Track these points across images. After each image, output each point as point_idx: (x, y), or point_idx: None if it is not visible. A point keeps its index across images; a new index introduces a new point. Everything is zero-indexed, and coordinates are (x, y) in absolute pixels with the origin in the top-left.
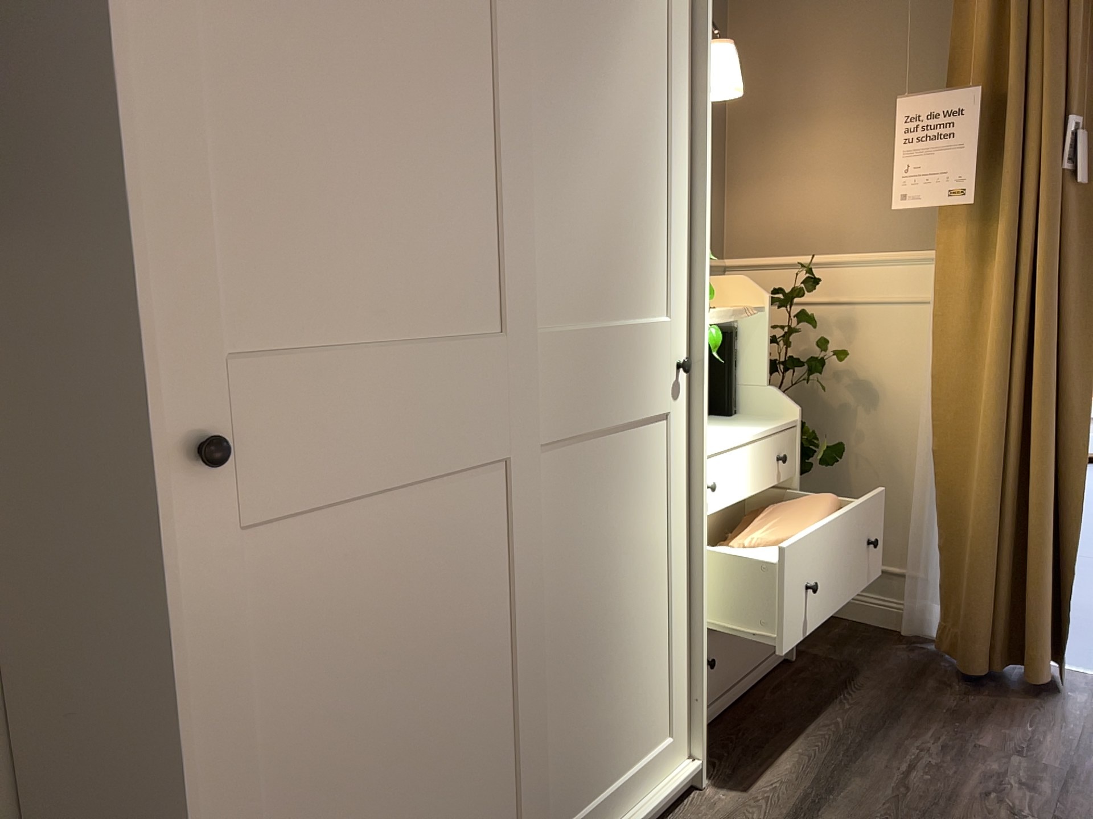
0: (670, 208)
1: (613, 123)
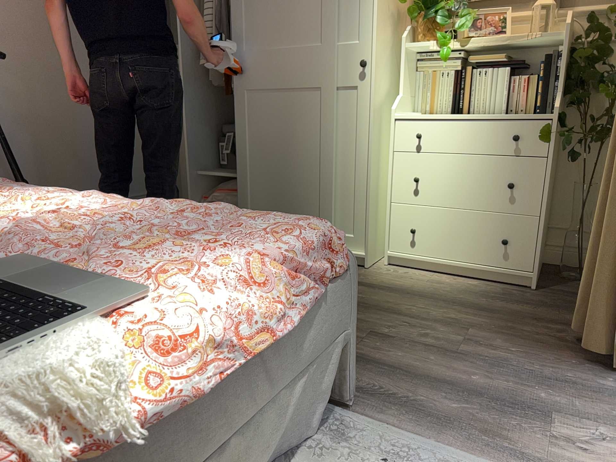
0: None
1: None
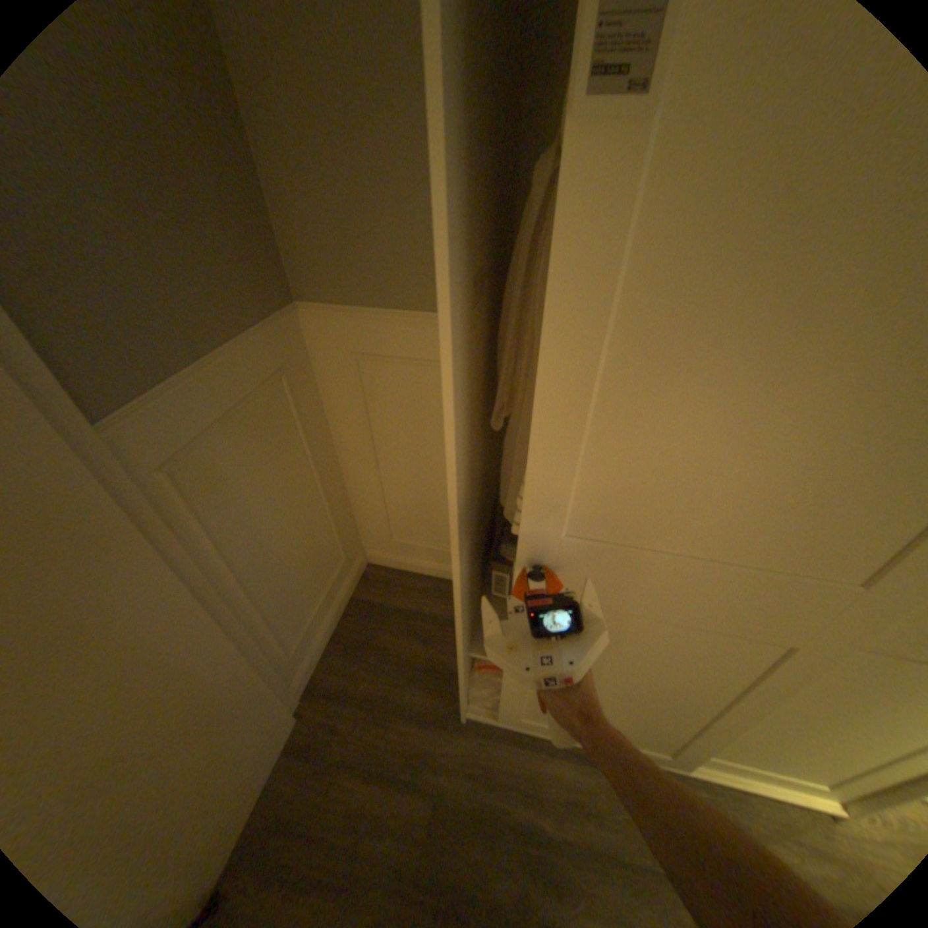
0: None
1: None
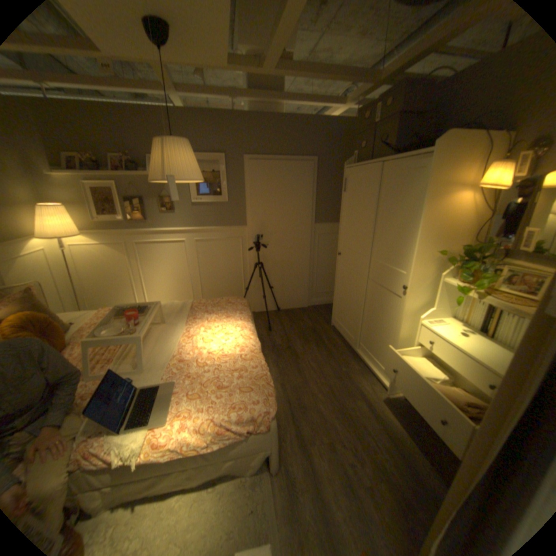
0: (415, 240)
1: (399, 215)
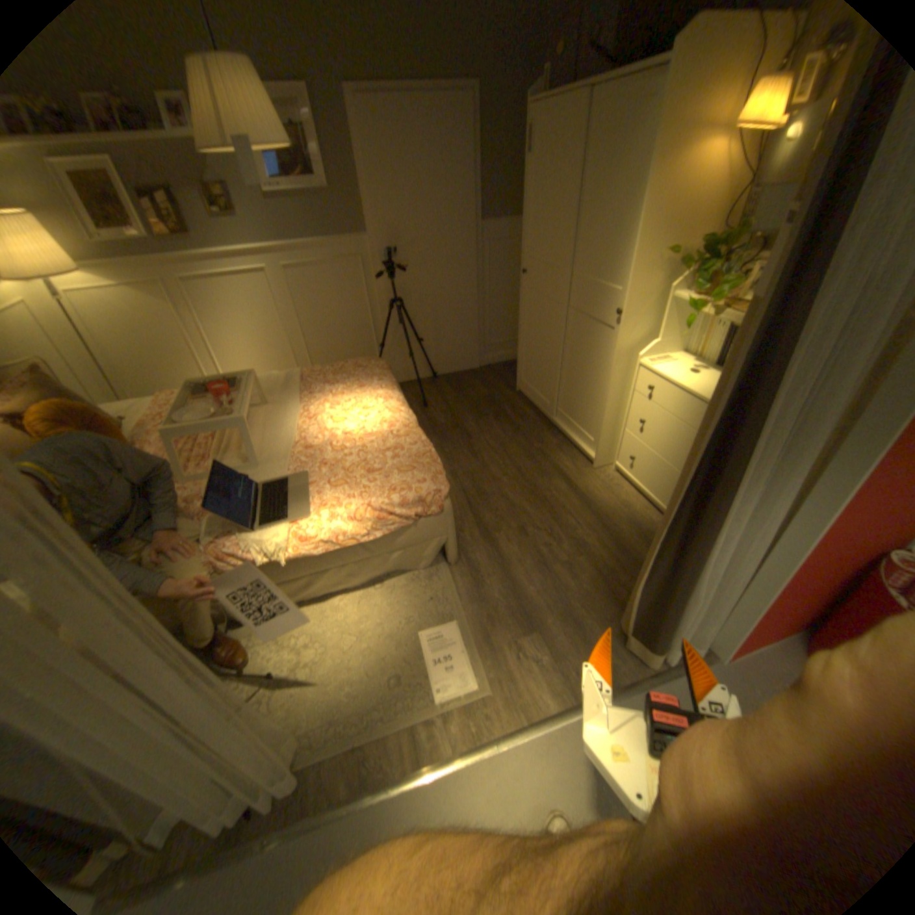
0: (641, 229)
1: (620, 188)
